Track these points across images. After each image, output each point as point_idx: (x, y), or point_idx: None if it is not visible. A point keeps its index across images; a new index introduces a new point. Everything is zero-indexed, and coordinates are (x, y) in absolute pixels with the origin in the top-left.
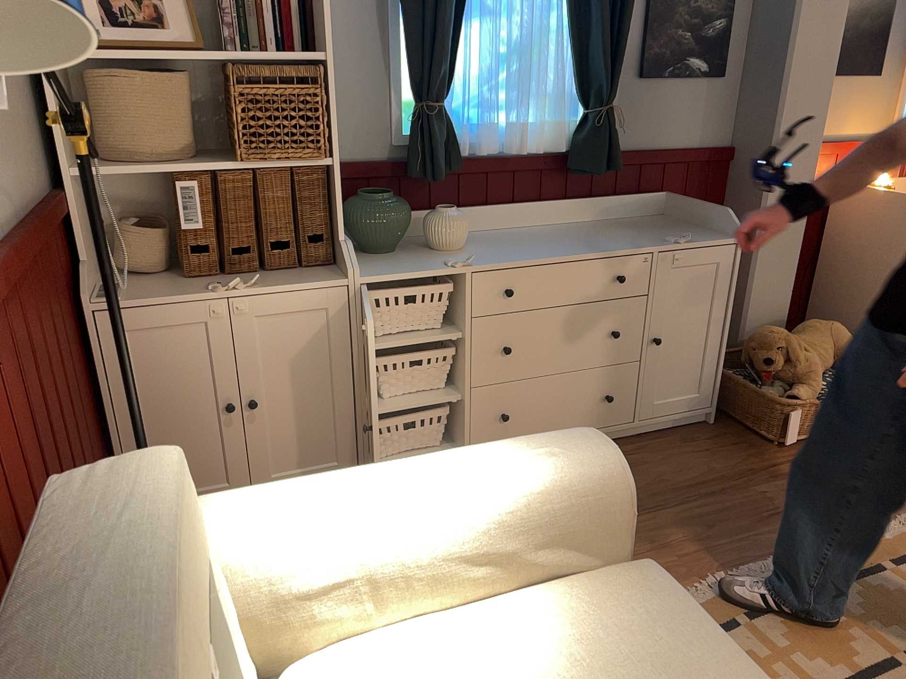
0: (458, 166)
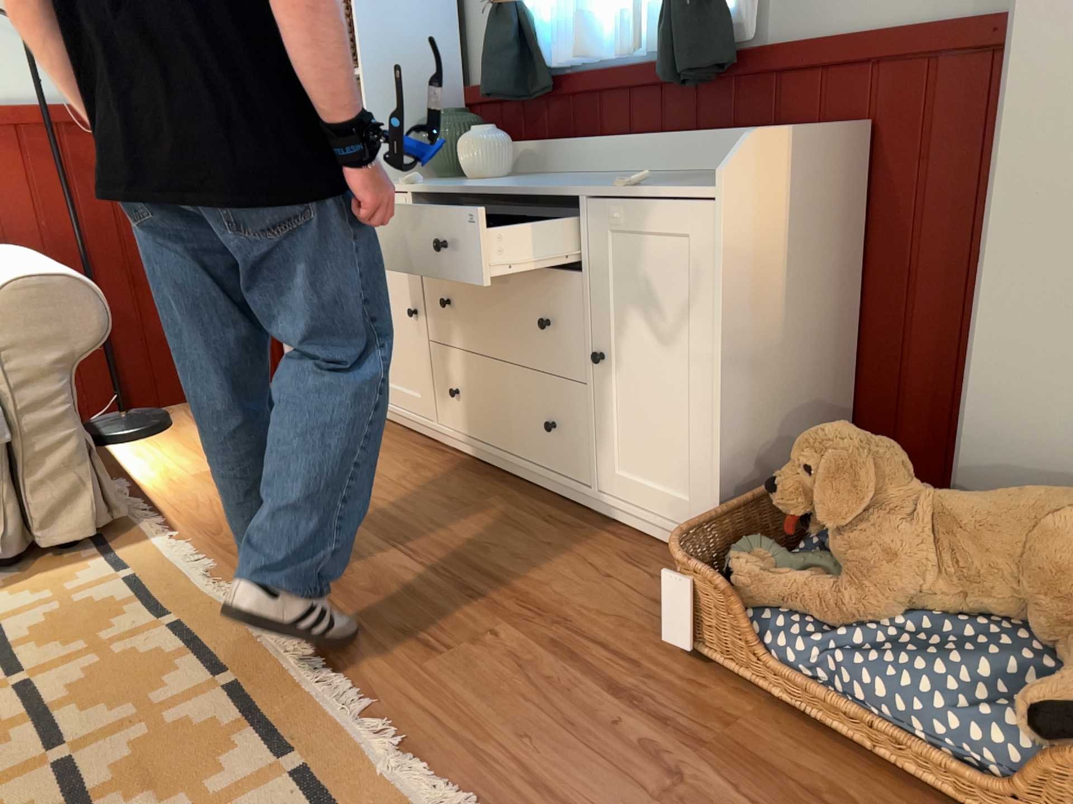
0: (546, 83)
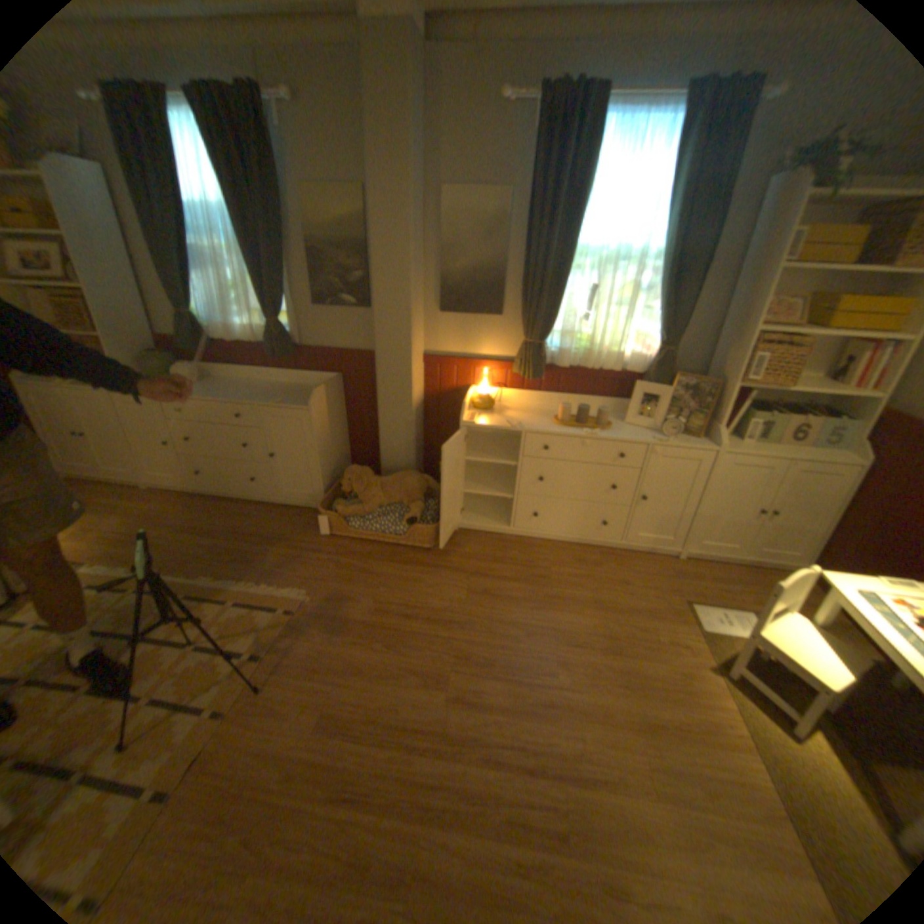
0: (207, 344)
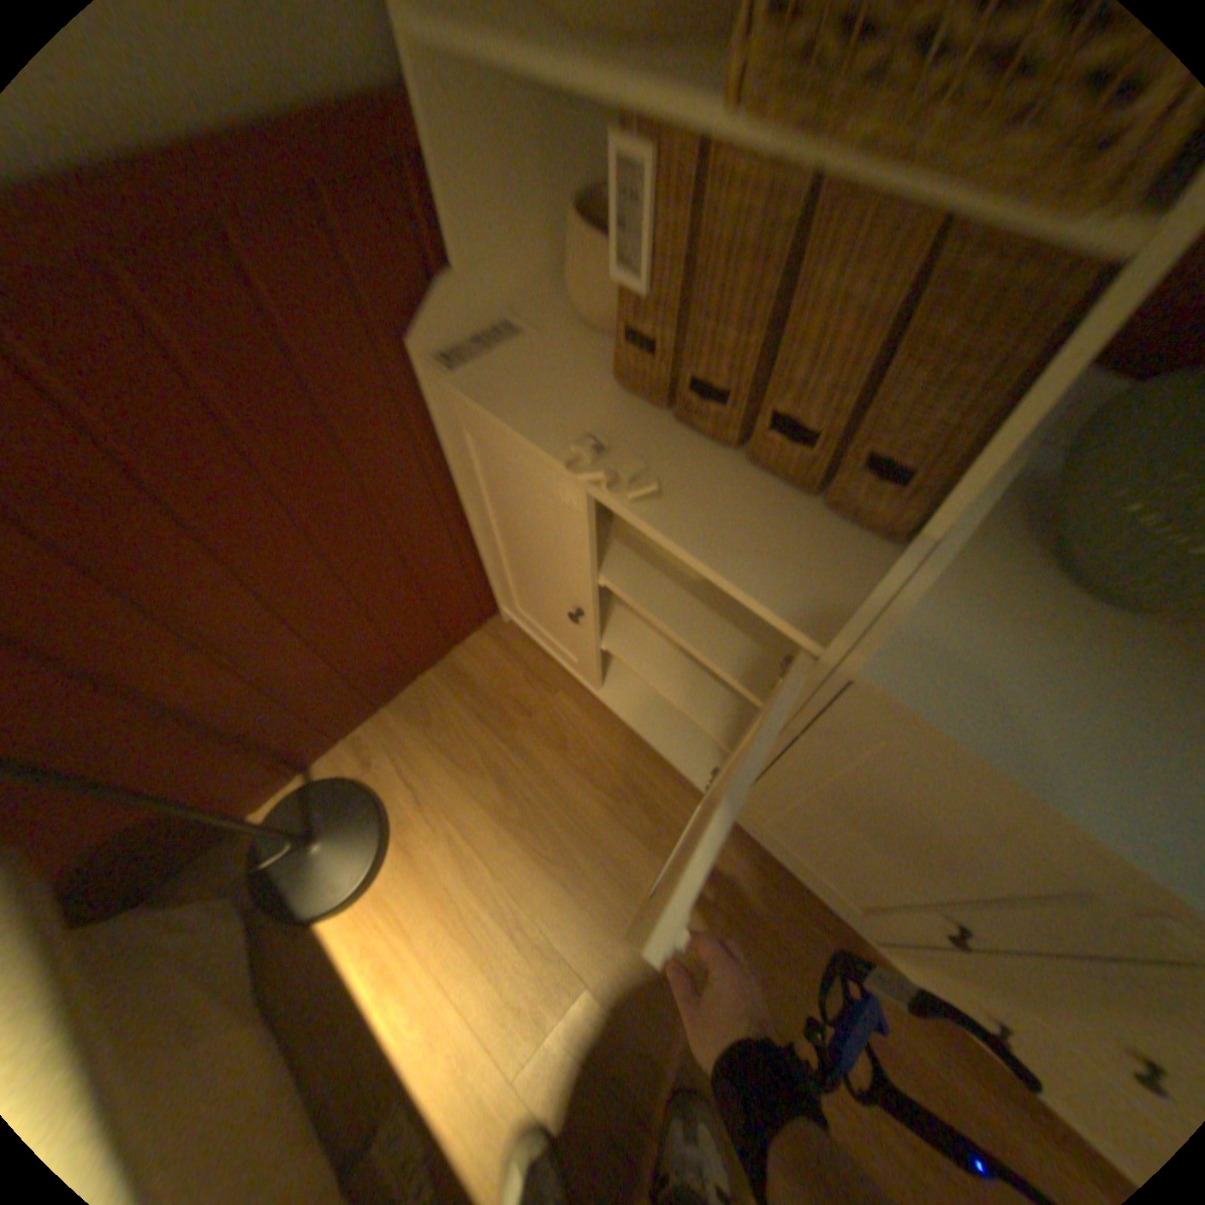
0: None
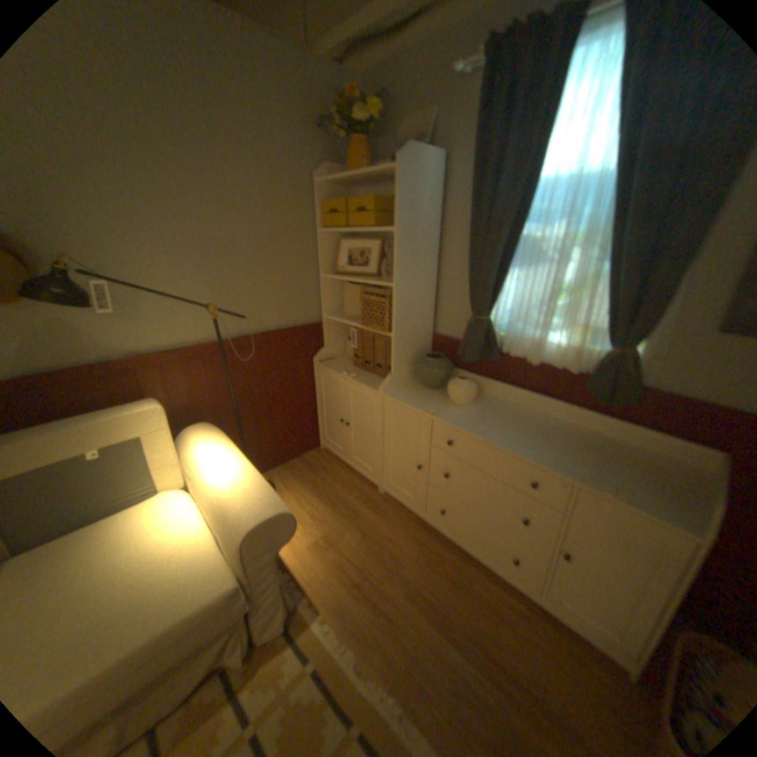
0: (499, 358)
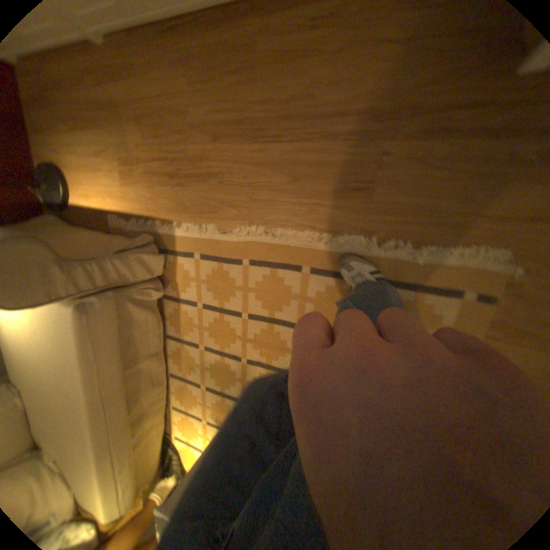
0: None
